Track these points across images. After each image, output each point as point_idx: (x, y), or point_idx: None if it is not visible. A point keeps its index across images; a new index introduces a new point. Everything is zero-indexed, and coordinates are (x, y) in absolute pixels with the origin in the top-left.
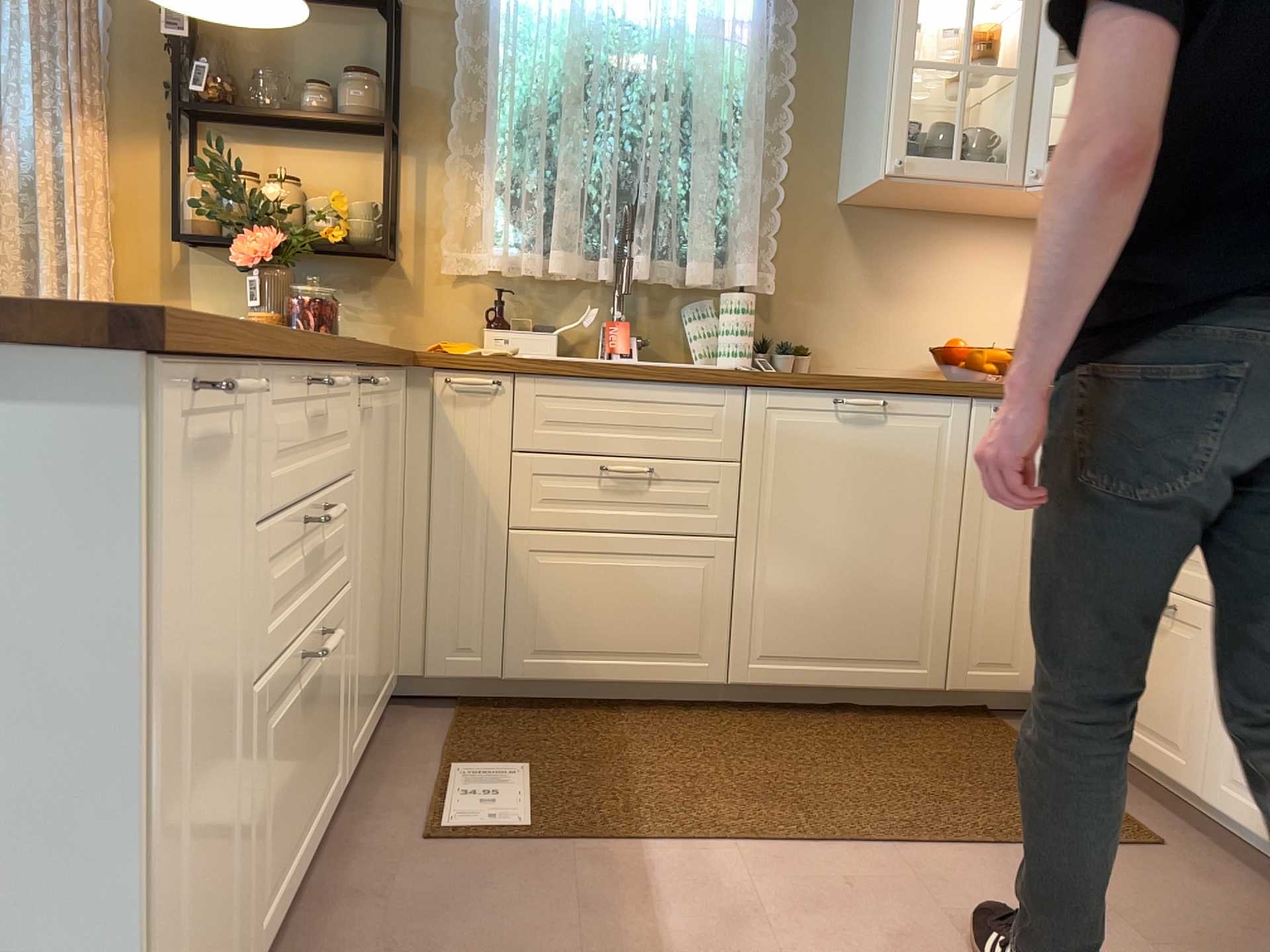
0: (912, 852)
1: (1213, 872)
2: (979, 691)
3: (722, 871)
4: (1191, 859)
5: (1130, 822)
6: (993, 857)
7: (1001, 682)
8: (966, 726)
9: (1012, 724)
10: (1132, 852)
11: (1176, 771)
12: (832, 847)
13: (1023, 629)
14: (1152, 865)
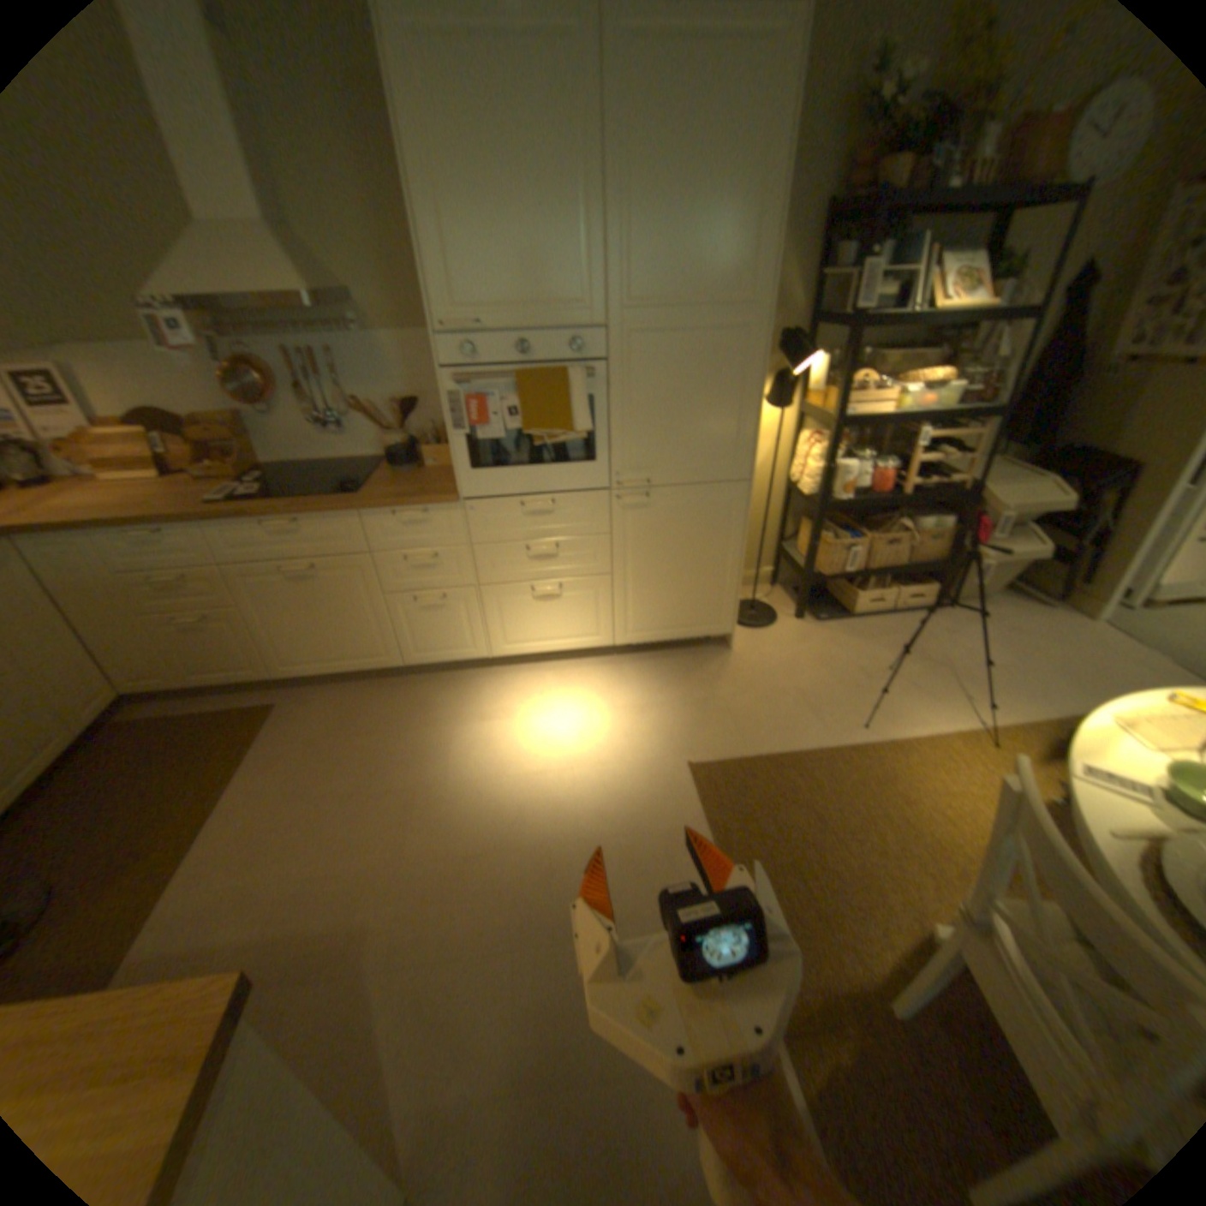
0: (222, 805)
1: (298, 699)
2: (95, 722)
3: (186, 908)
4: (287, 702)
5: (250, 710)
6: (245, 771)
7: (101, 708)
8: (106, 743)
9: (121, 721)
10: (271, 719)
11: (251, 678)
12: (196, 843)
13: (90, 674)
14: (284, 716)
